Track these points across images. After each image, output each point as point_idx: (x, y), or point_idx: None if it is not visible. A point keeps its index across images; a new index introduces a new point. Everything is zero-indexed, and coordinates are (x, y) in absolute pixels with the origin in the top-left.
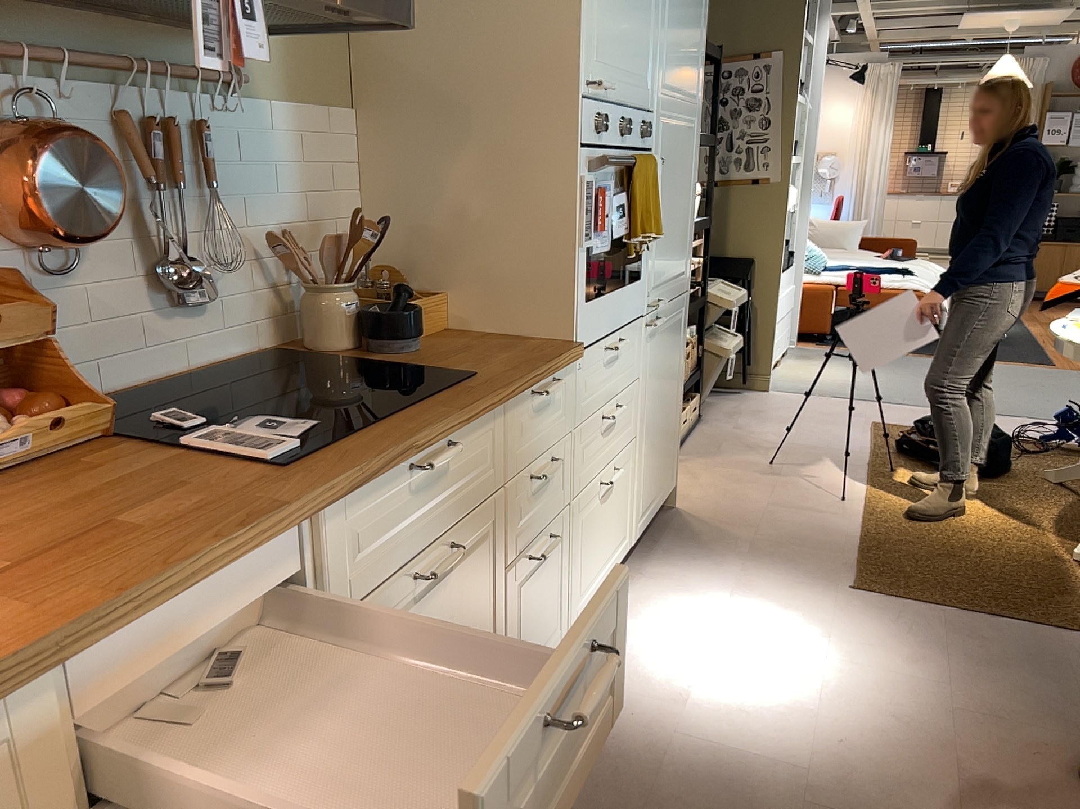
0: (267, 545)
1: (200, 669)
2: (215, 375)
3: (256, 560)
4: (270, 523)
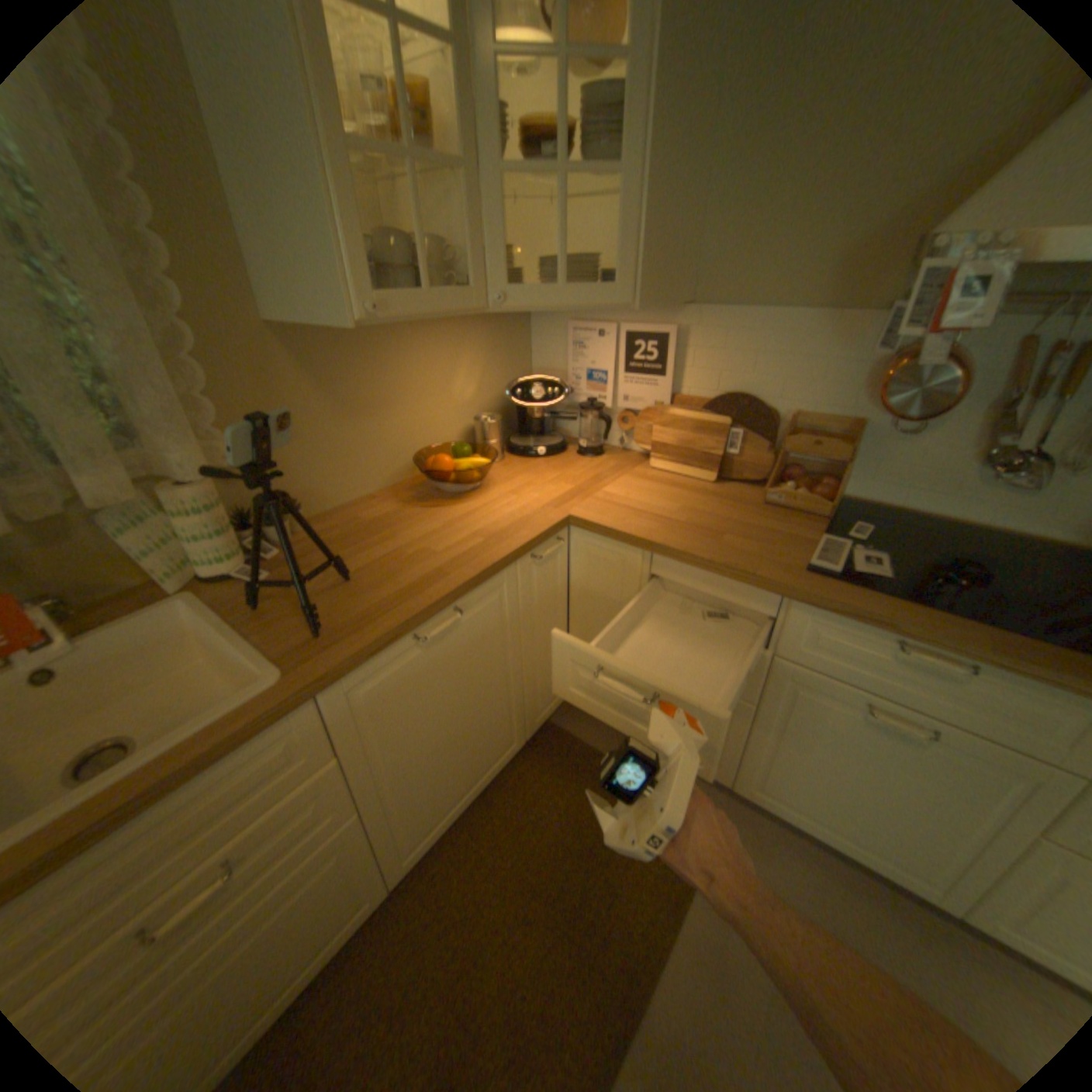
0: (743, 584)
1: (698, 602)
2: (1000, 539)
3: (741, 588)
4: (745, 576)
